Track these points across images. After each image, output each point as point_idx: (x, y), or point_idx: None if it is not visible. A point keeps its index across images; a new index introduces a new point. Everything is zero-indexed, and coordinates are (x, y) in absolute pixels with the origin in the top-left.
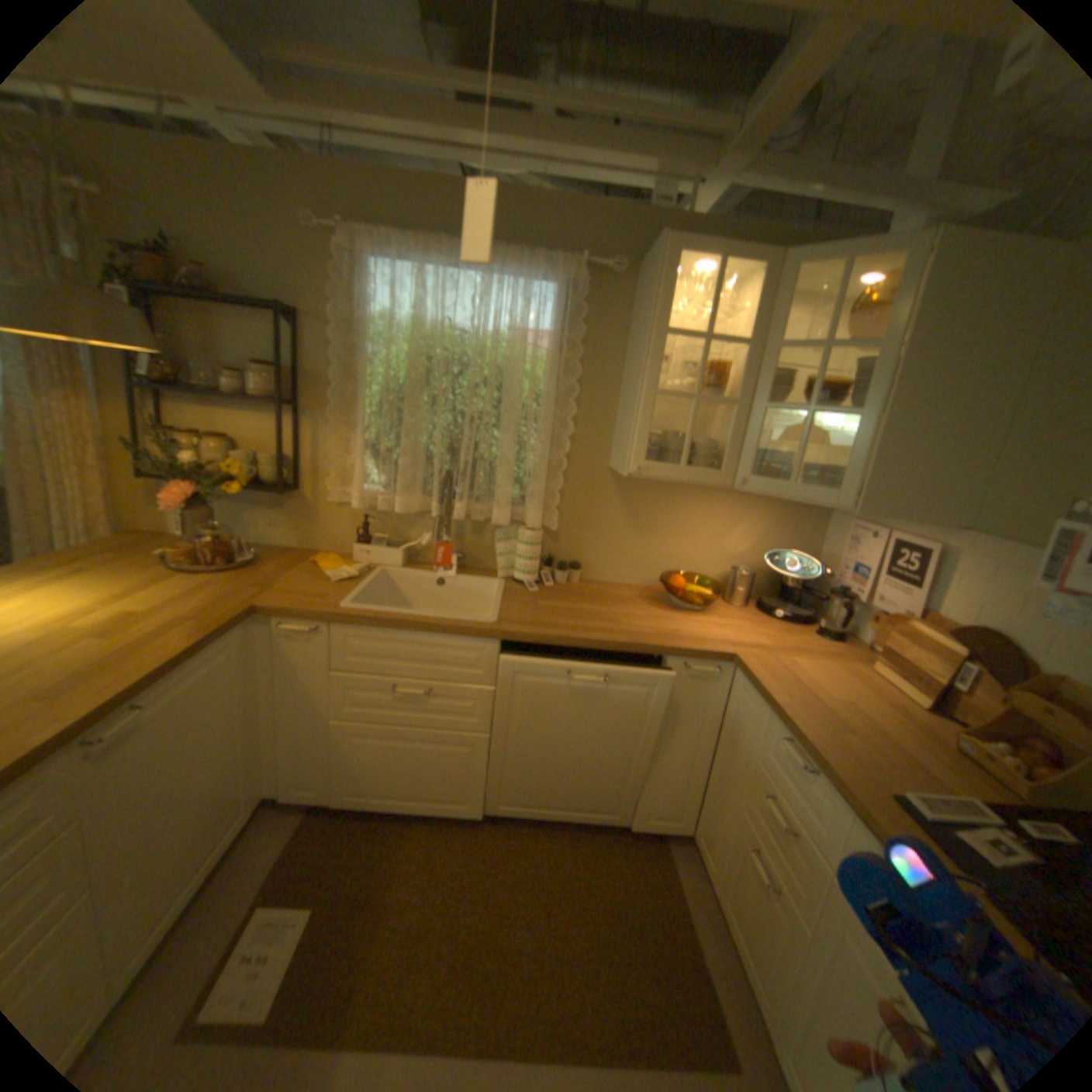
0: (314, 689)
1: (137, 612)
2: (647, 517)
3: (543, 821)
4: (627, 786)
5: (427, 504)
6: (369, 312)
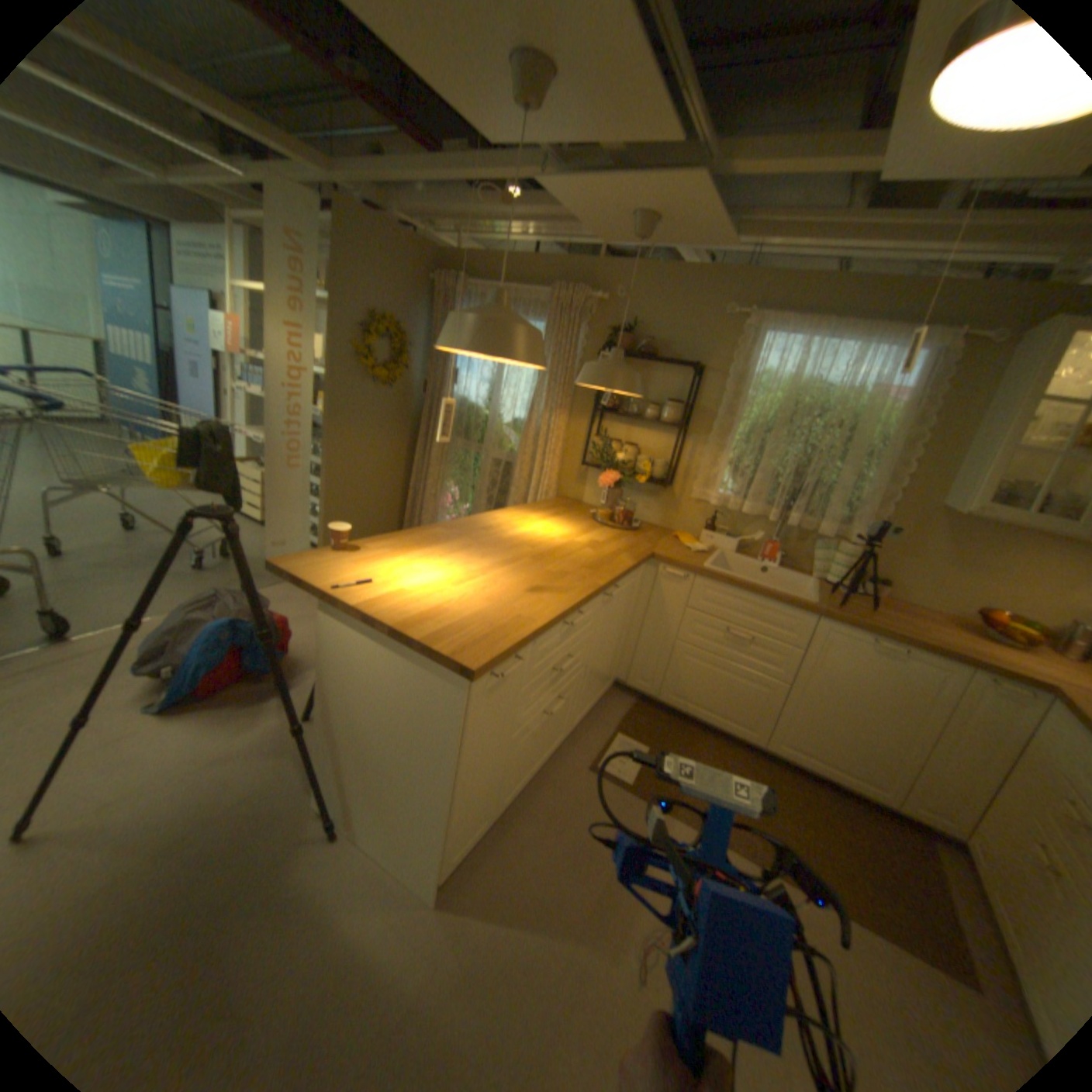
0: (673, 616)
1: (598, 543)
2: (977, 554)
3: (818, 770)
4: (906, 769)
5: (764, 511)
6: (758, 372)
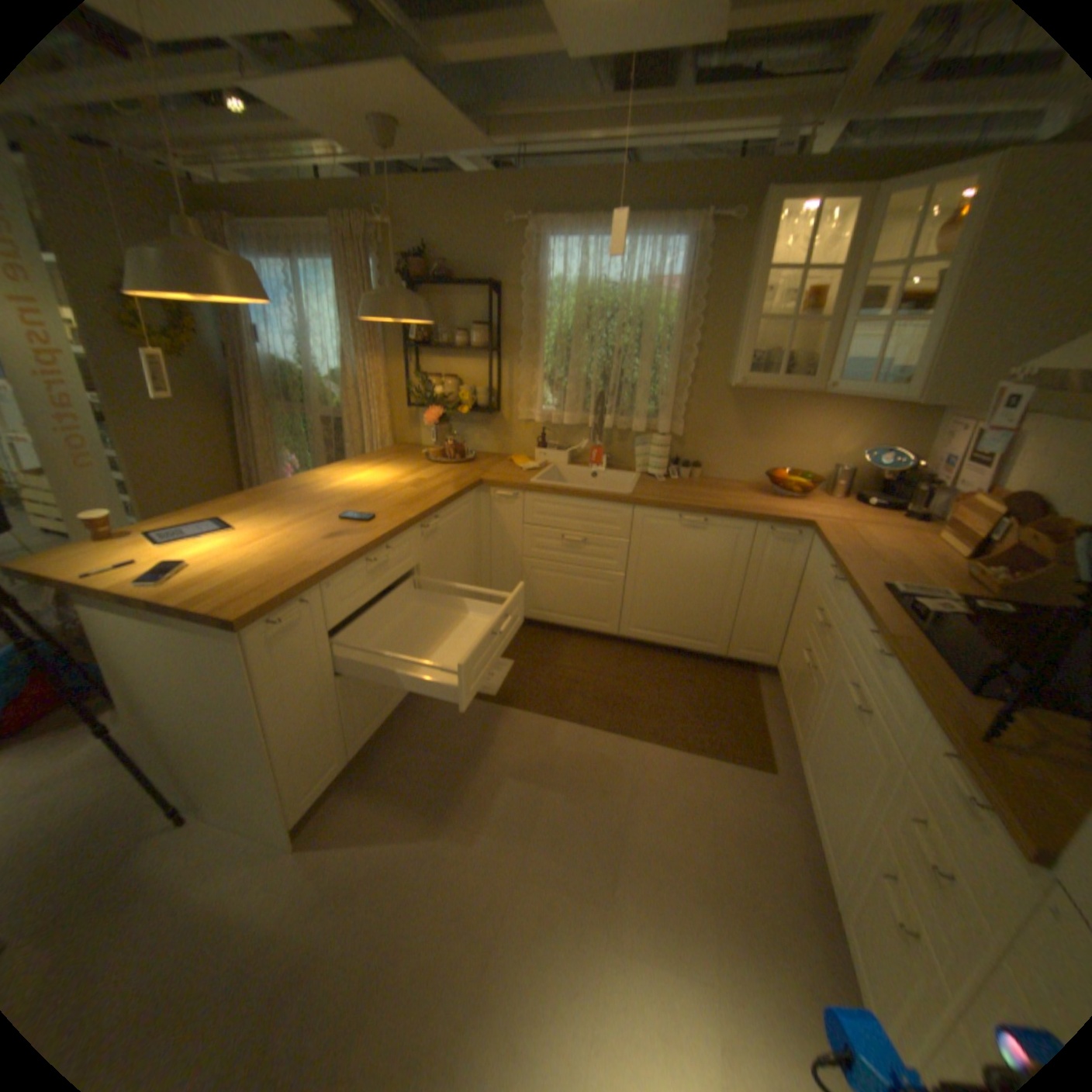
0: (514, 535)
1: (425, 479)
2: (760, 424)
3: (660, 640)
4: (723, 620)
5: (585, 419)
6: (549, 280)
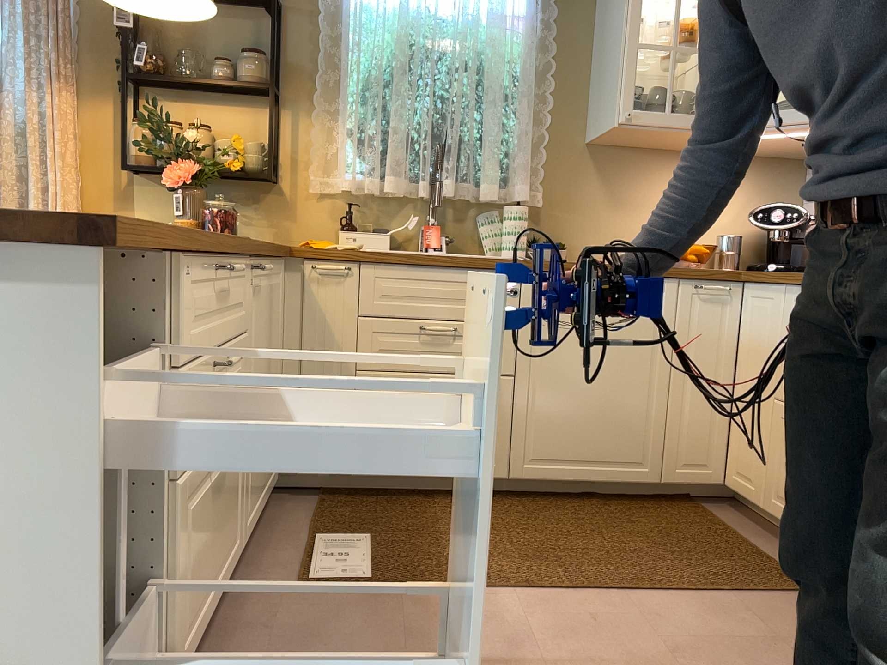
0: (341, 334)
1: None
2: (628, 191)
3: (570, 473)
4: (652, 425)
5: (410, 187)
6: (359, 2)
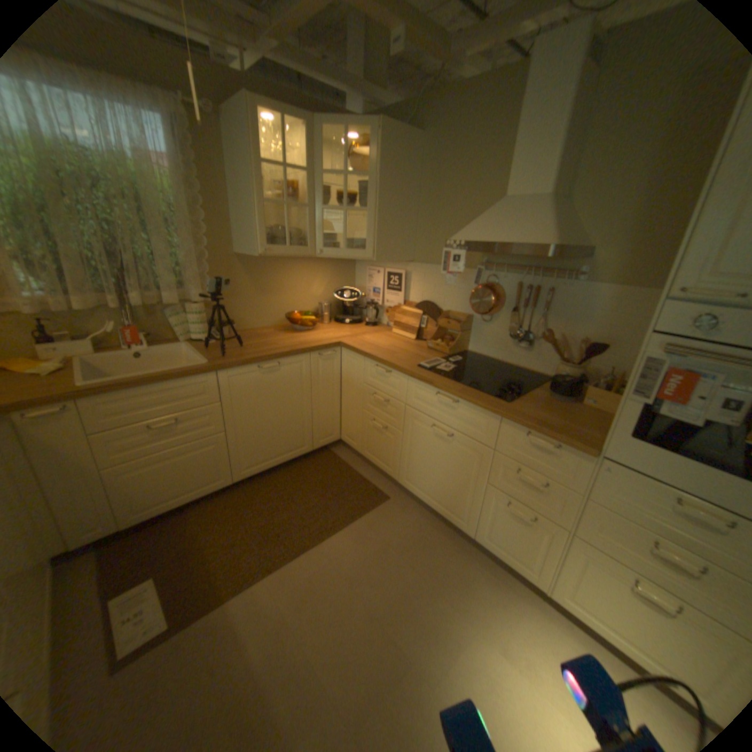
0: (77, 454)
1: None
2: (265, 283)
3: (267, 466)
4: (305, 427)
5: (97, 301)
6: None
